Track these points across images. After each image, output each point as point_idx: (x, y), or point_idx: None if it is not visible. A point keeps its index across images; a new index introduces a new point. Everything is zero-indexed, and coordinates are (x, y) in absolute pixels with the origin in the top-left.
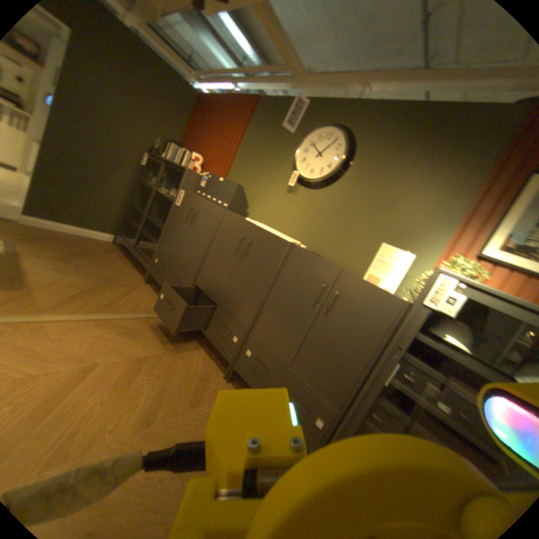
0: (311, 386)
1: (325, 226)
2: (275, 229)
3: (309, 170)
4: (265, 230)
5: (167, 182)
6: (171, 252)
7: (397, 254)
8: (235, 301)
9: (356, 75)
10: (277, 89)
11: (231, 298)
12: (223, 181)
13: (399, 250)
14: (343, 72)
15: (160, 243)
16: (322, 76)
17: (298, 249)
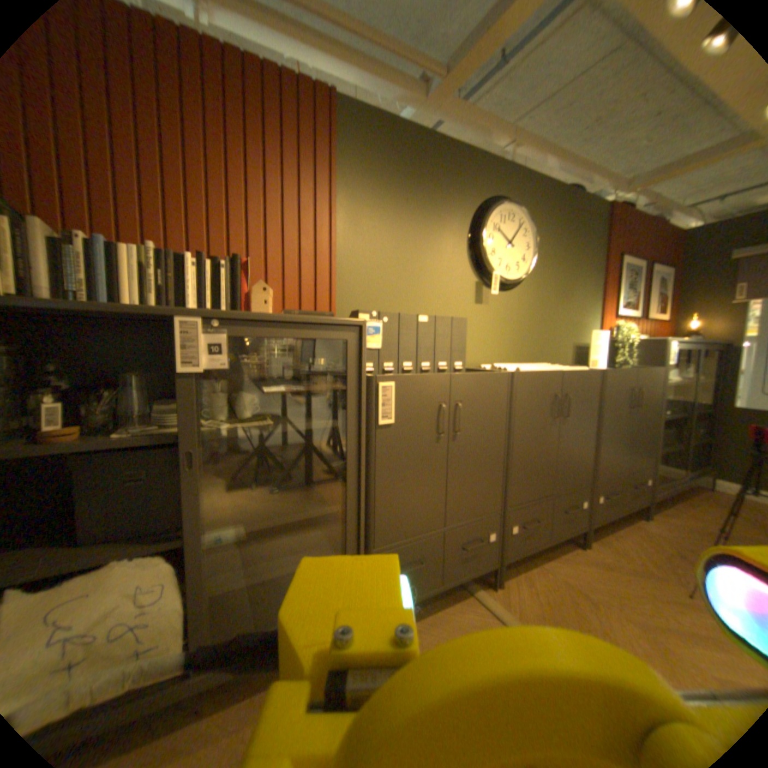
0: (641, 468)
1: (532, 333)
2: (482, 361)
3: (505, 267)
4: (577, 371)
5: (94, 388)
6: (424, 522)
7: (602, 336)
8: (572, 473)
9: (511, 126)
10: (359, 85)
11: (567, 474)
12: (431, 322)
13: (602, 332)
14: (495, 114)
15: (373, 537)
16: (469, 106)
17: (611, 373)
